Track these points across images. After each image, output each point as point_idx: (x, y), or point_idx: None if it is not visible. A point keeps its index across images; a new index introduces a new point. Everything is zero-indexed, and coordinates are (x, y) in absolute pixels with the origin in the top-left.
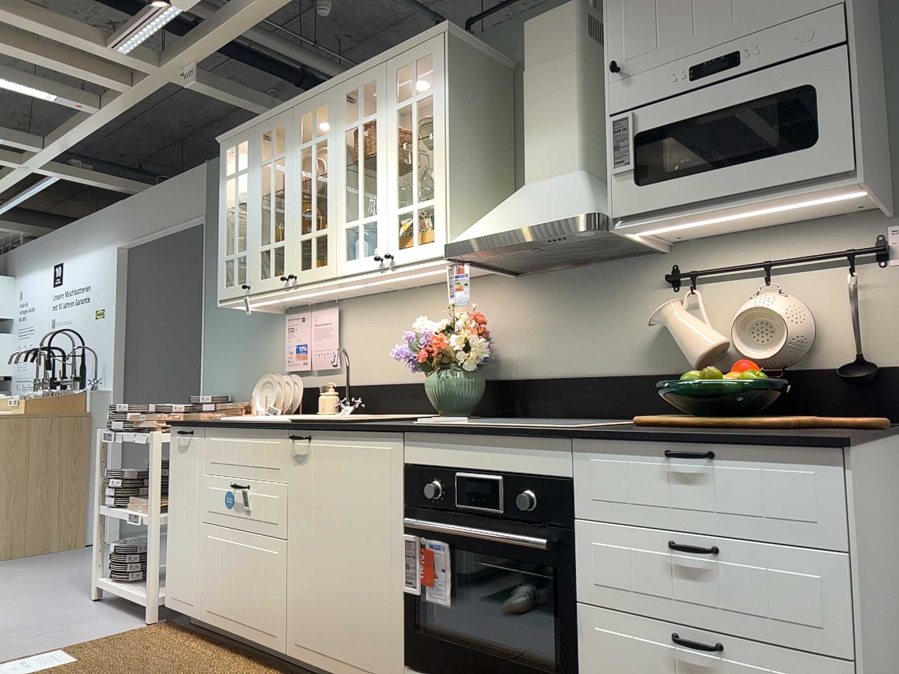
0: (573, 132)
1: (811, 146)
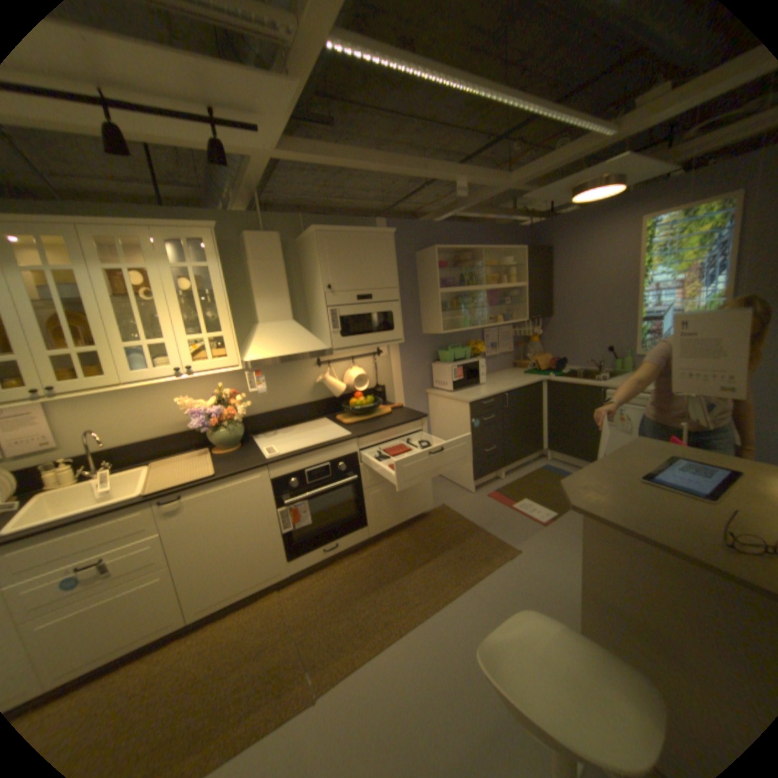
0: (287, 301)
1: (393, 331)
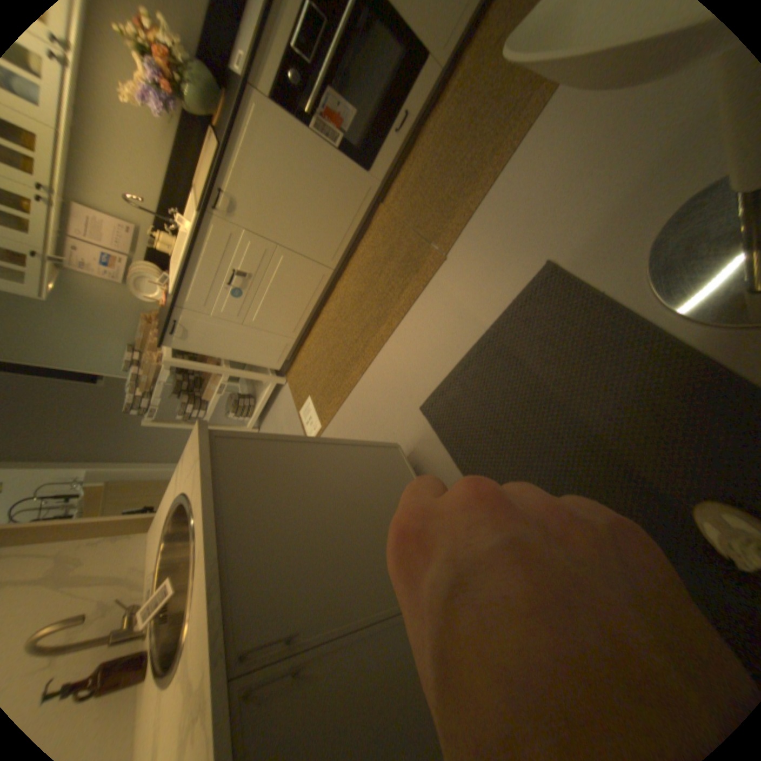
0: None
1: None
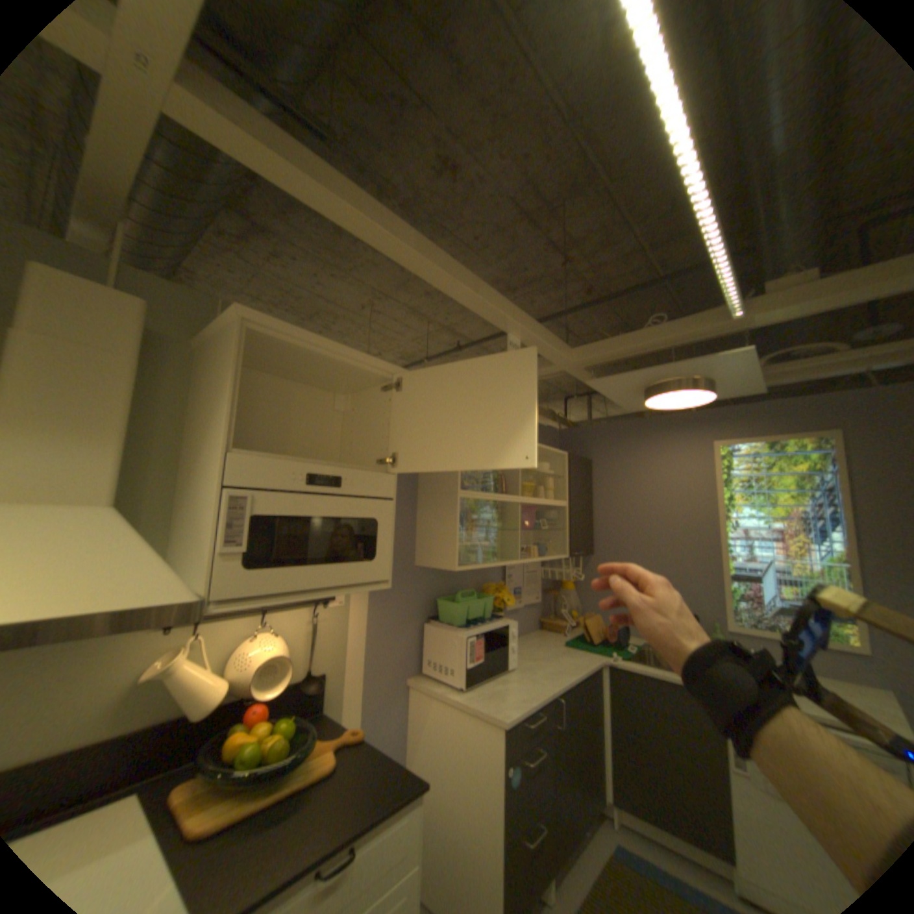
0: (110, 454)
1: (373, 560)
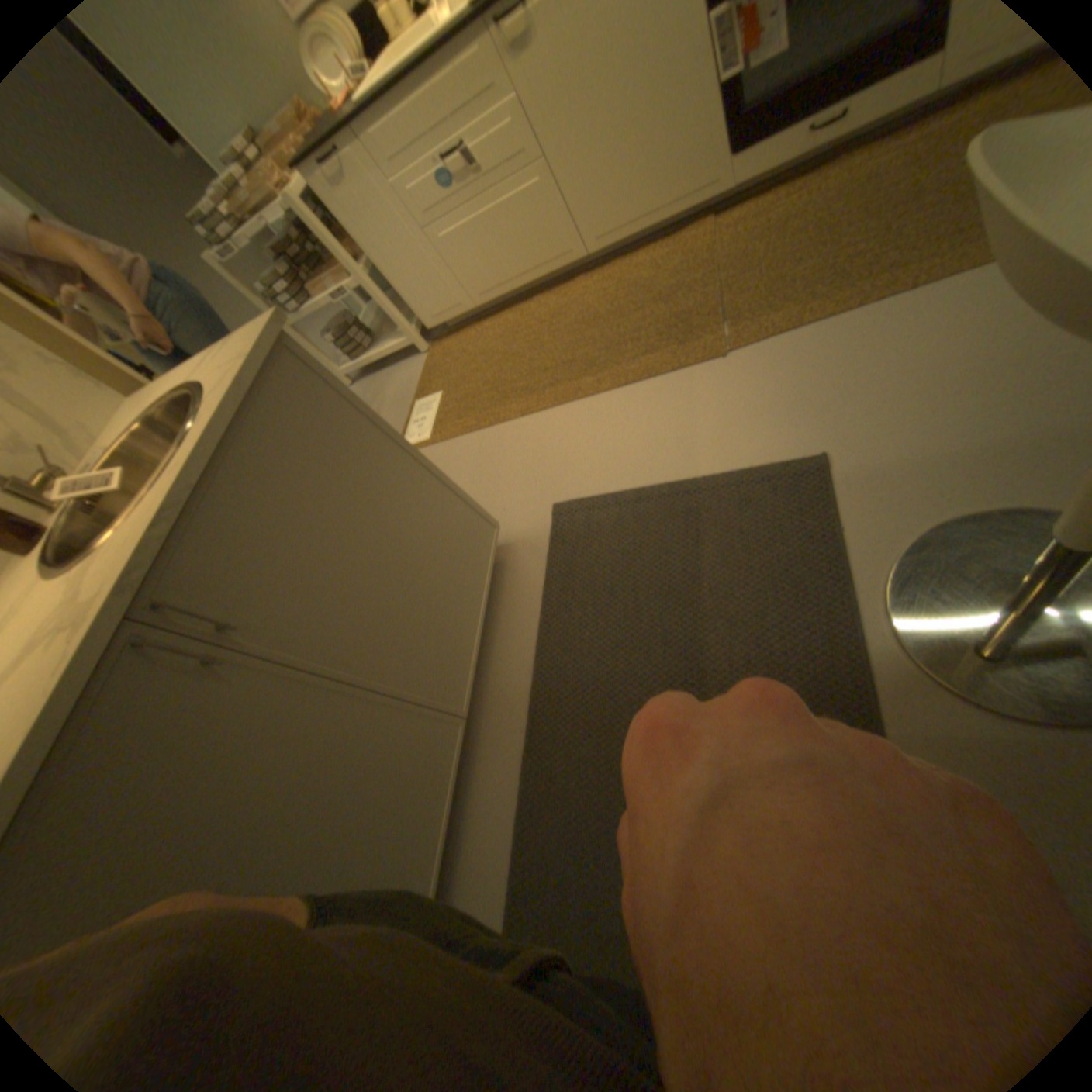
0: None
1: None
